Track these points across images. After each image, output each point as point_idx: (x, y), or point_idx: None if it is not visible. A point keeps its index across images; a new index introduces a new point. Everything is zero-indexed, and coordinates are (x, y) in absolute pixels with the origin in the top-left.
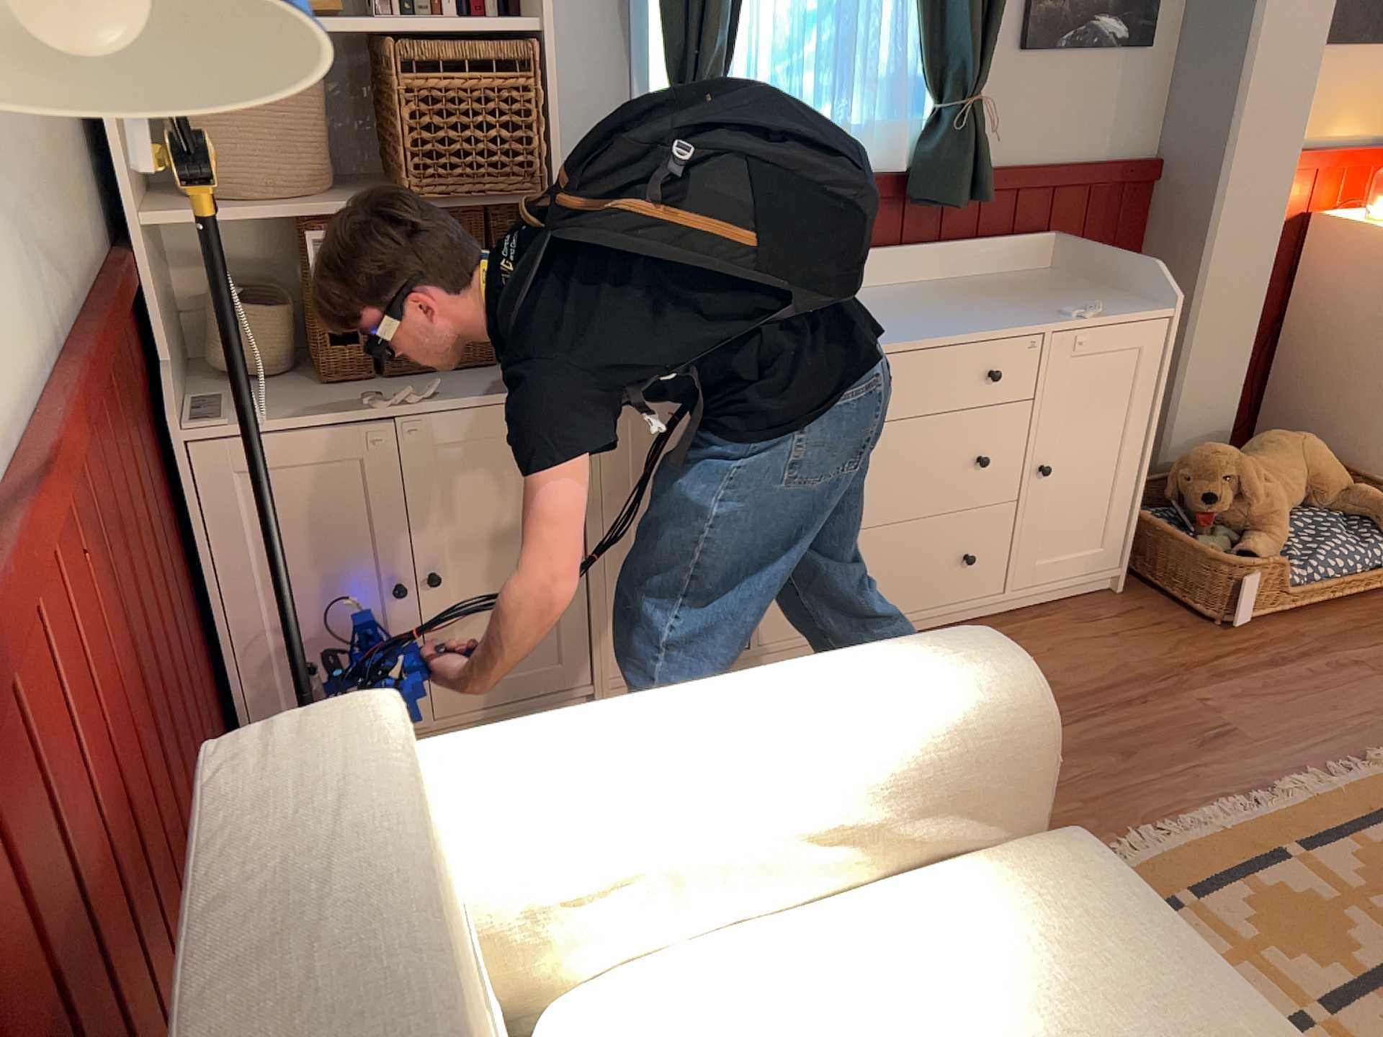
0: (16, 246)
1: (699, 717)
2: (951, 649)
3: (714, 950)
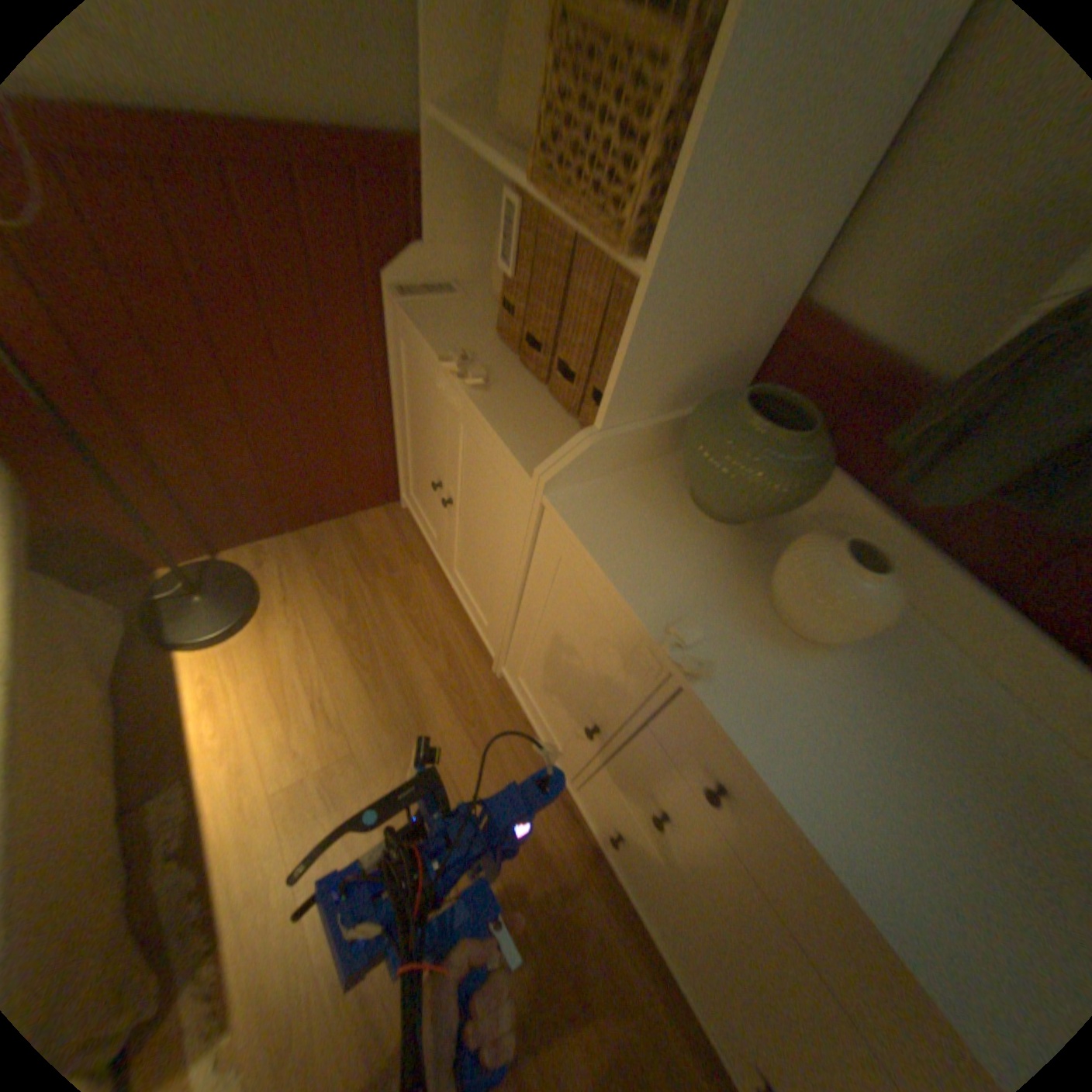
0: None
1: None
2: None
3: None
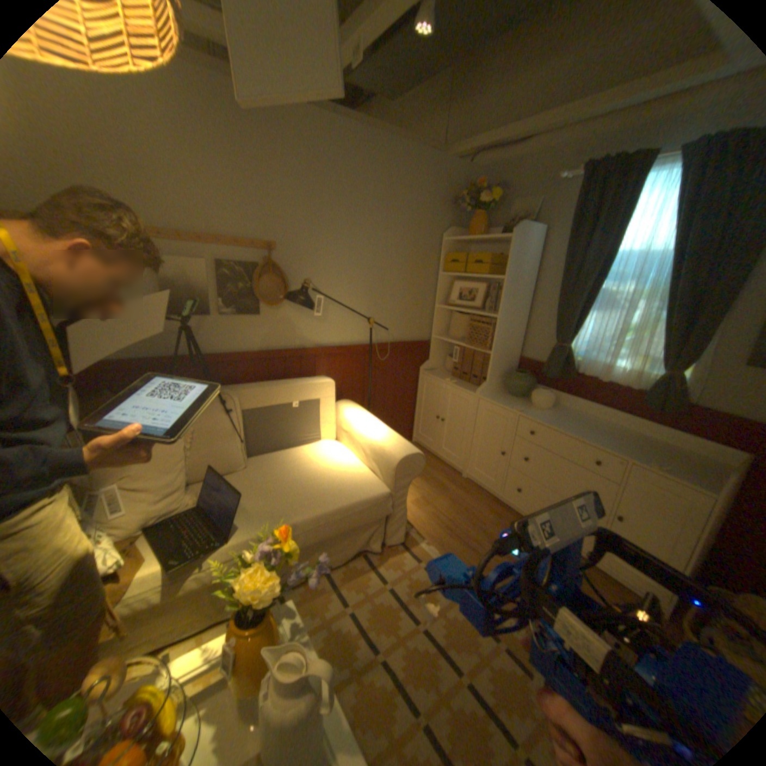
0: (376, 329)
1: (373, 424)
2: (408, 447)
3: (349, 452)
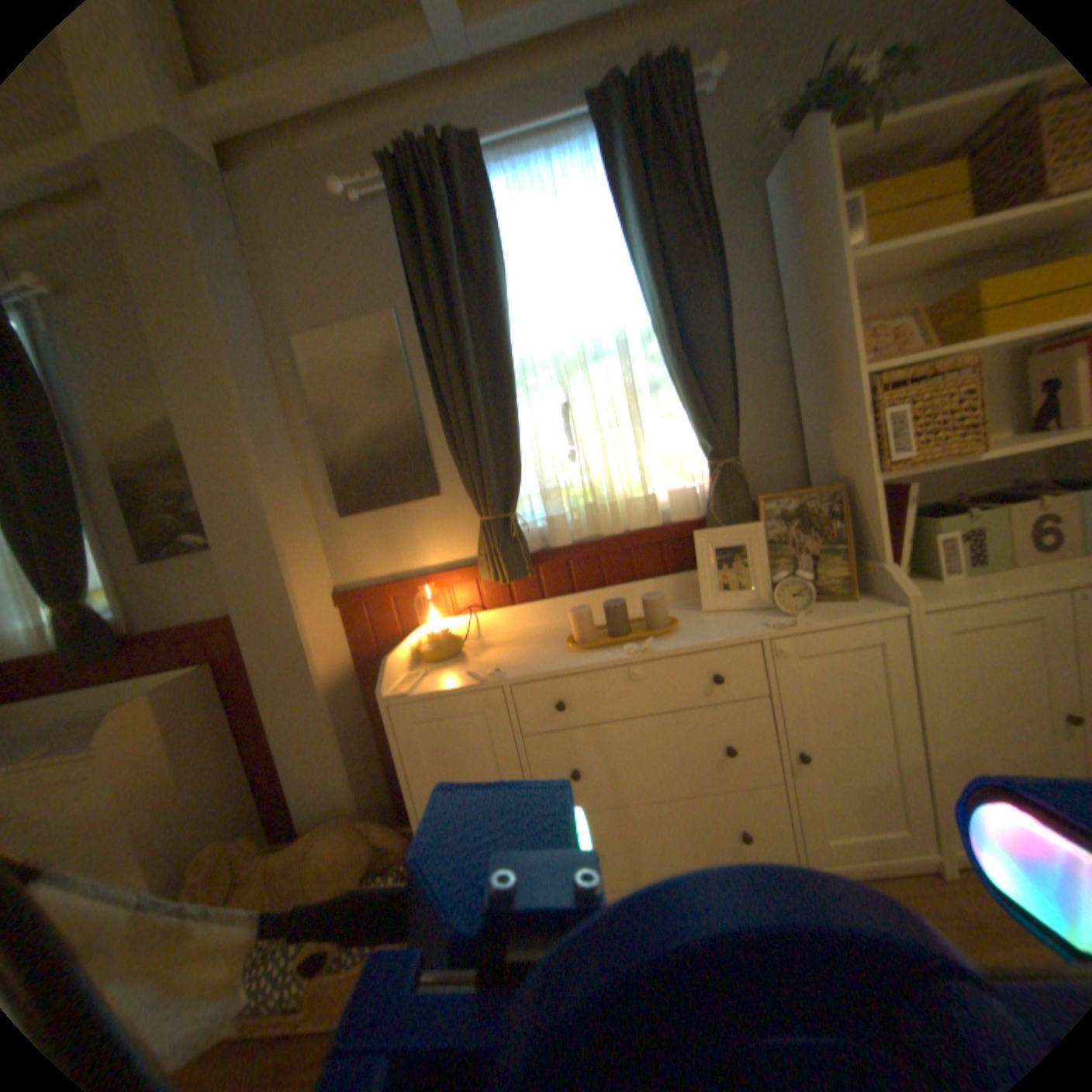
0: None
1: None
2: None
3: None
